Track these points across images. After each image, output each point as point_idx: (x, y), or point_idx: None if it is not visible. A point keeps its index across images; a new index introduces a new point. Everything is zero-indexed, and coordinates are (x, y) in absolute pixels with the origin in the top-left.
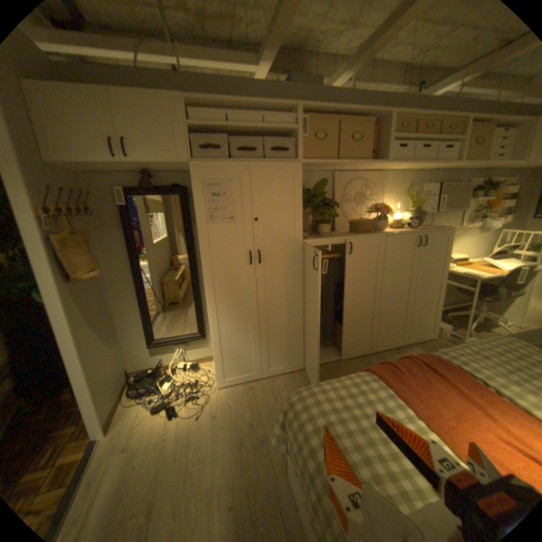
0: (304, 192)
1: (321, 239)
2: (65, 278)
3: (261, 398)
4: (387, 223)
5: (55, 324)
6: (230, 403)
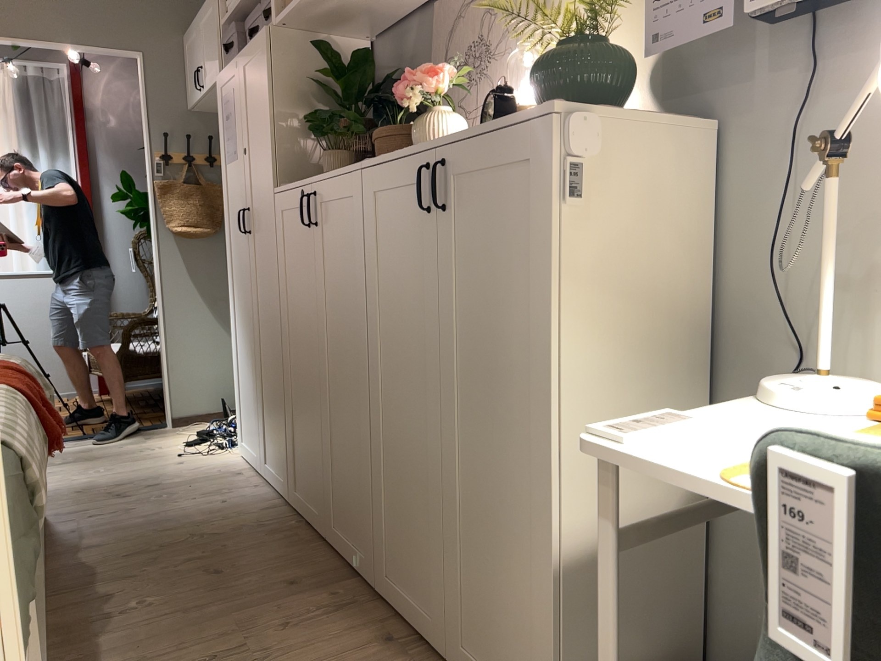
0: (317, 81)
1: (291, 183)
2: (169, 227)
3: (212, 484)
4: (427, 129)
5: (154, 272)
6: (205, 467)
